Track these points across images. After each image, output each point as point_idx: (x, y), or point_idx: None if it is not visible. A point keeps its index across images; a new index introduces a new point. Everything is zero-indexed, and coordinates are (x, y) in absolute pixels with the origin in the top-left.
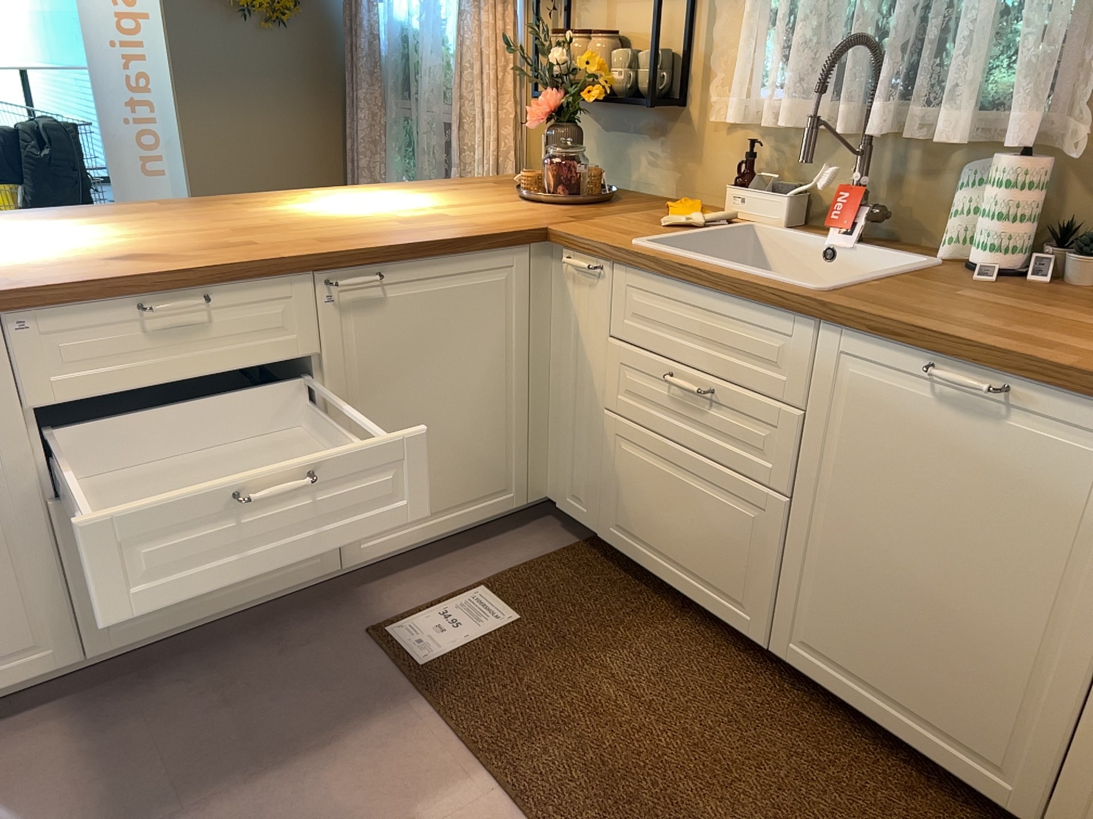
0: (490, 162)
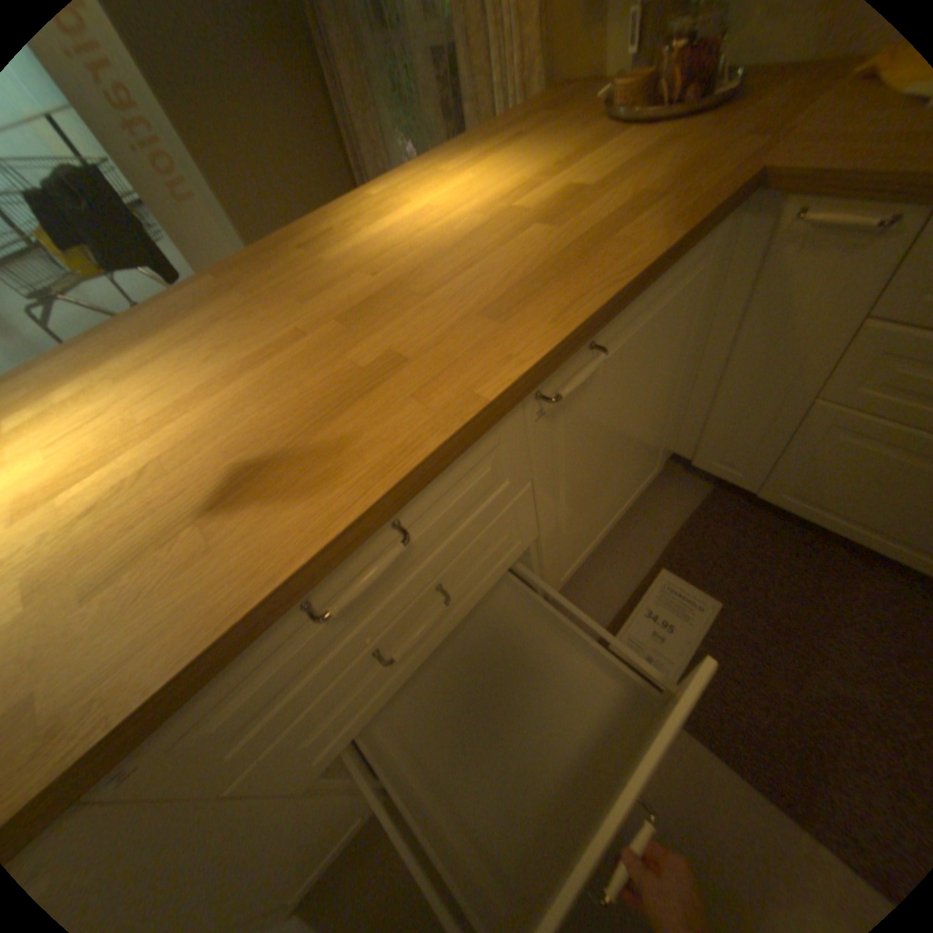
0: (515, 81)
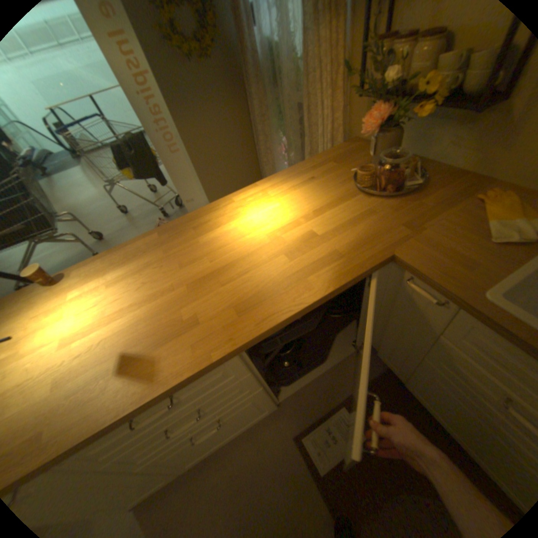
0: (327, 136)
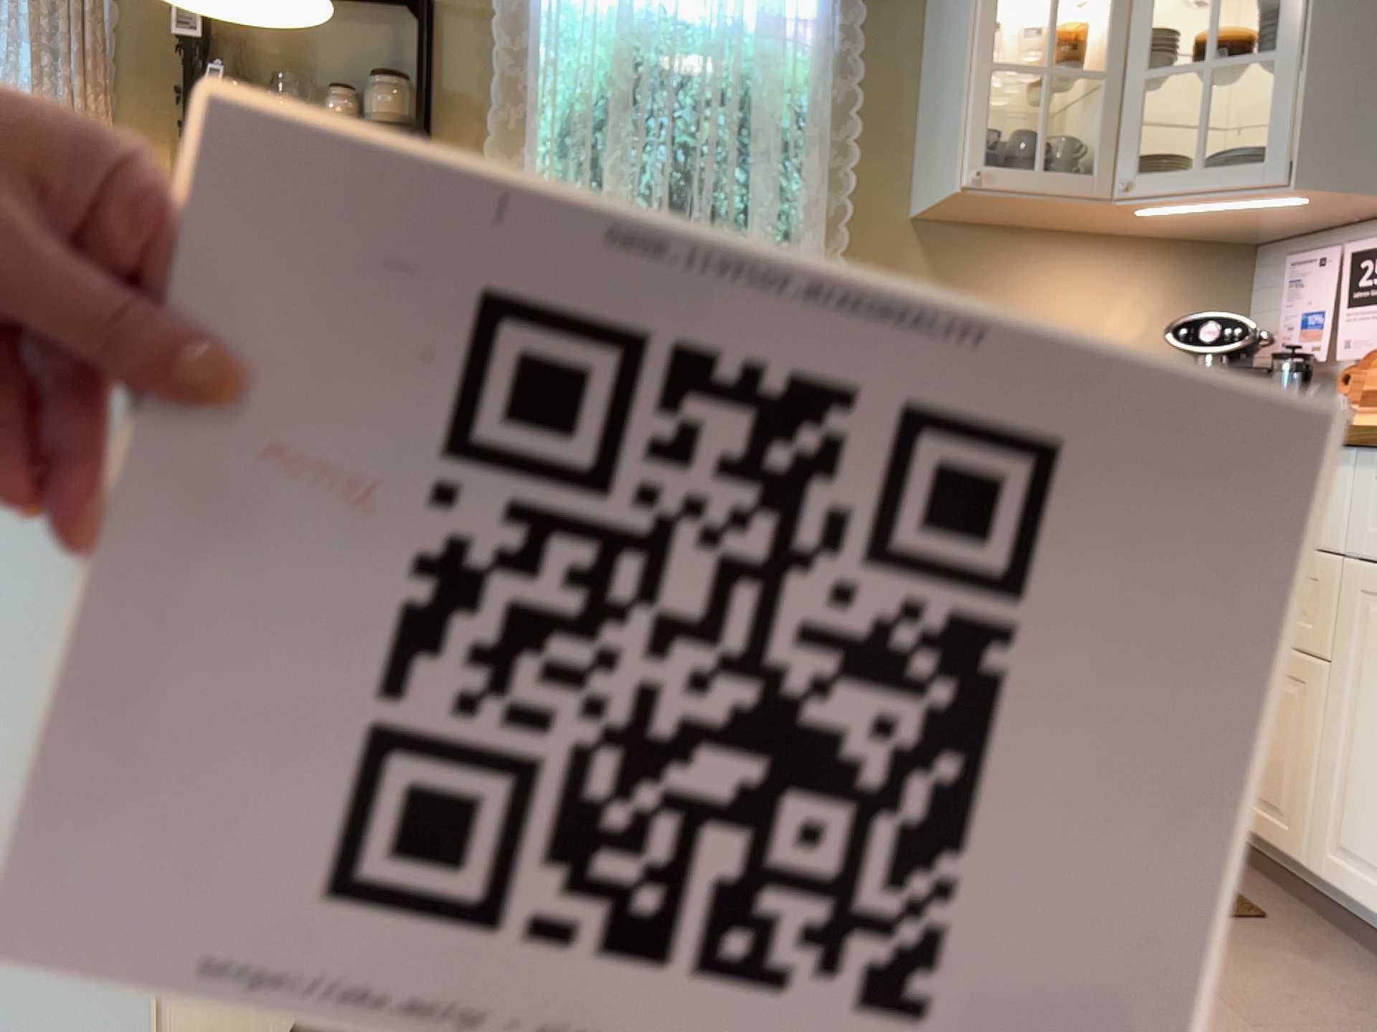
0: None
